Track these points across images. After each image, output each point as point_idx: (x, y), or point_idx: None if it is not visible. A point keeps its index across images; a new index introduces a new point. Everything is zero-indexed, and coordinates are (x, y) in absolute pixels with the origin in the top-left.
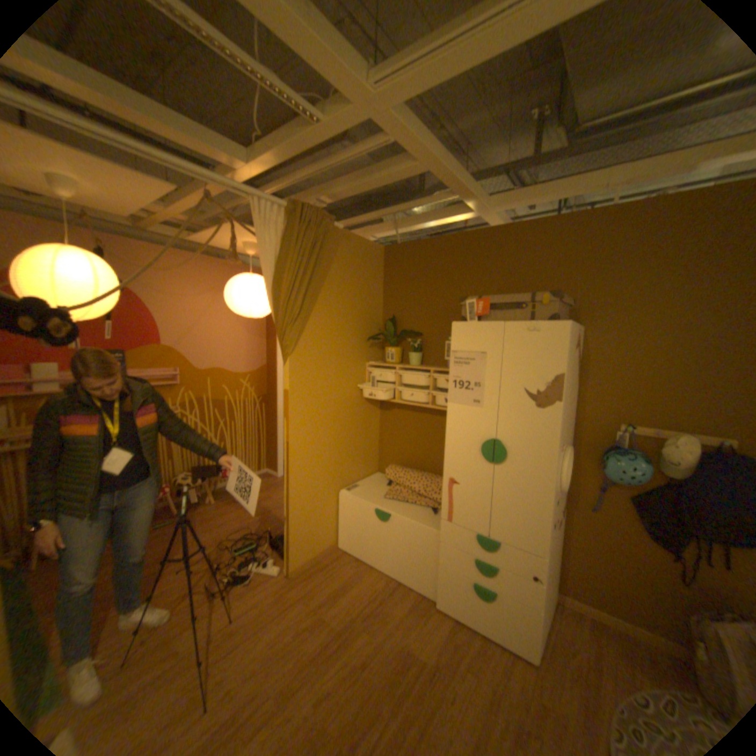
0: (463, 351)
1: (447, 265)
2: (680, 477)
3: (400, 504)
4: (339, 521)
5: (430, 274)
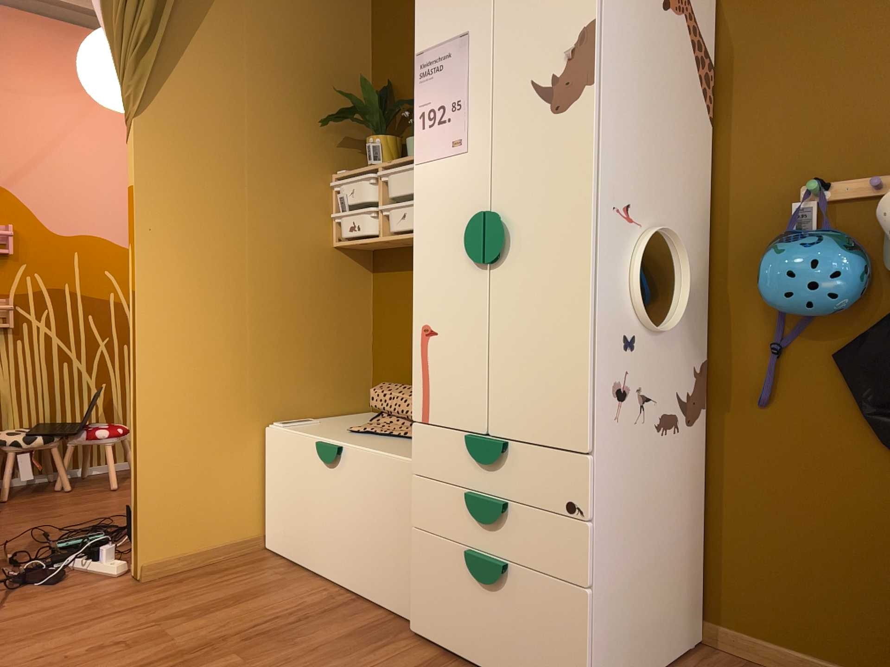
0: (433, 47)
1: None
2: None
3: (372, 436)
4: (266, 488)
5: None
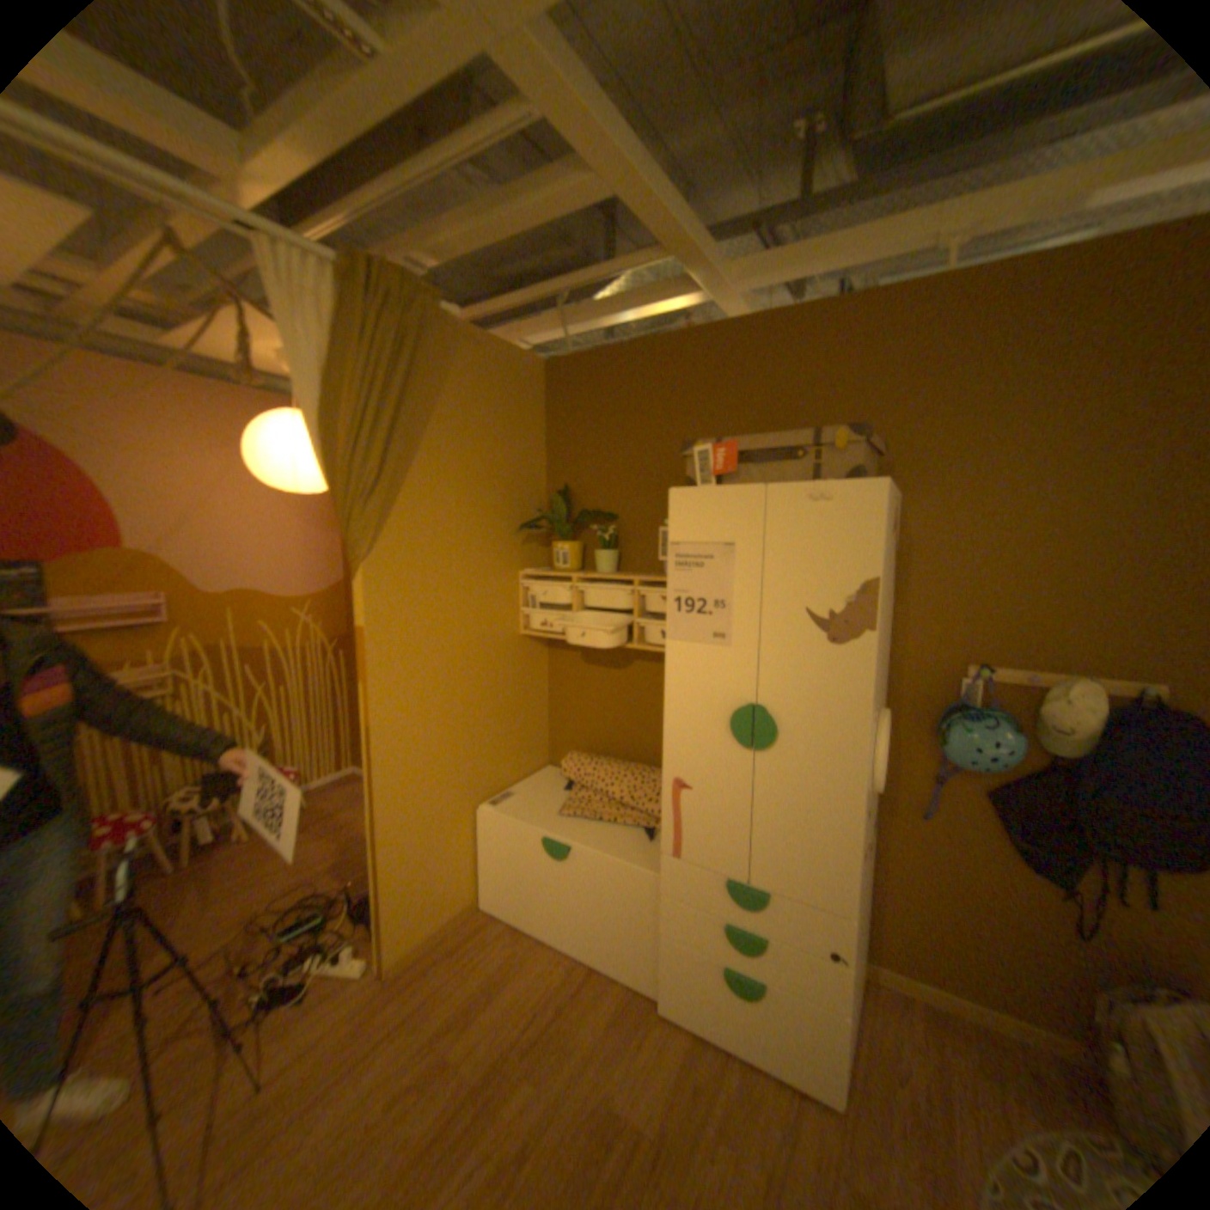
0: (690, 543)
1: (658, 391)
2: (1071, 753)
3: (588, 825)
4: (479, 861)
5: (628, 408)
